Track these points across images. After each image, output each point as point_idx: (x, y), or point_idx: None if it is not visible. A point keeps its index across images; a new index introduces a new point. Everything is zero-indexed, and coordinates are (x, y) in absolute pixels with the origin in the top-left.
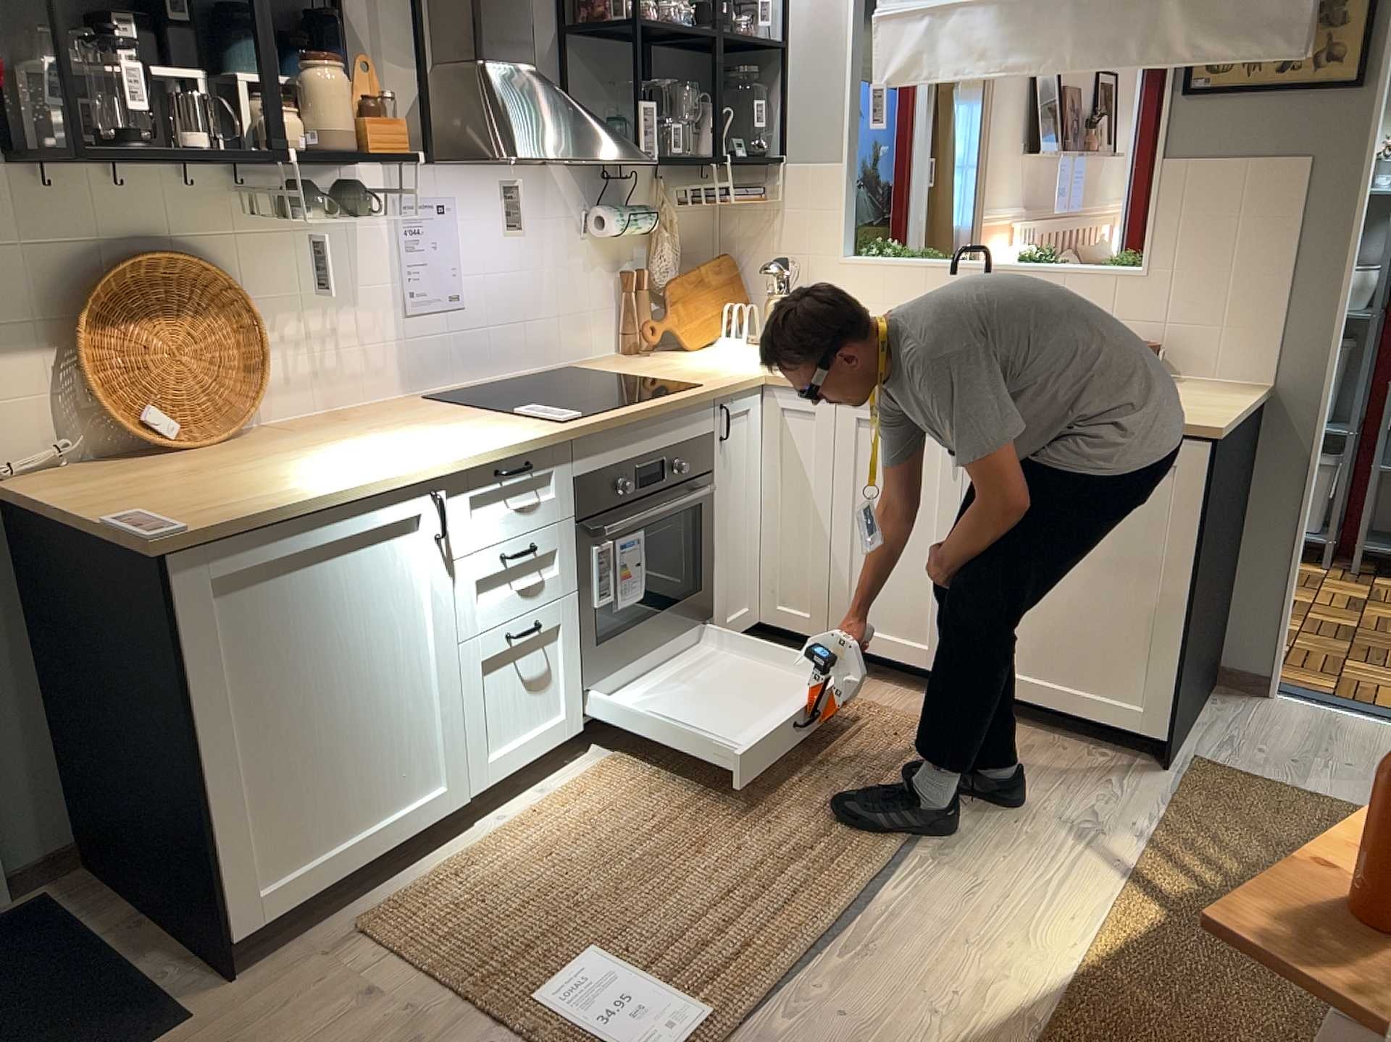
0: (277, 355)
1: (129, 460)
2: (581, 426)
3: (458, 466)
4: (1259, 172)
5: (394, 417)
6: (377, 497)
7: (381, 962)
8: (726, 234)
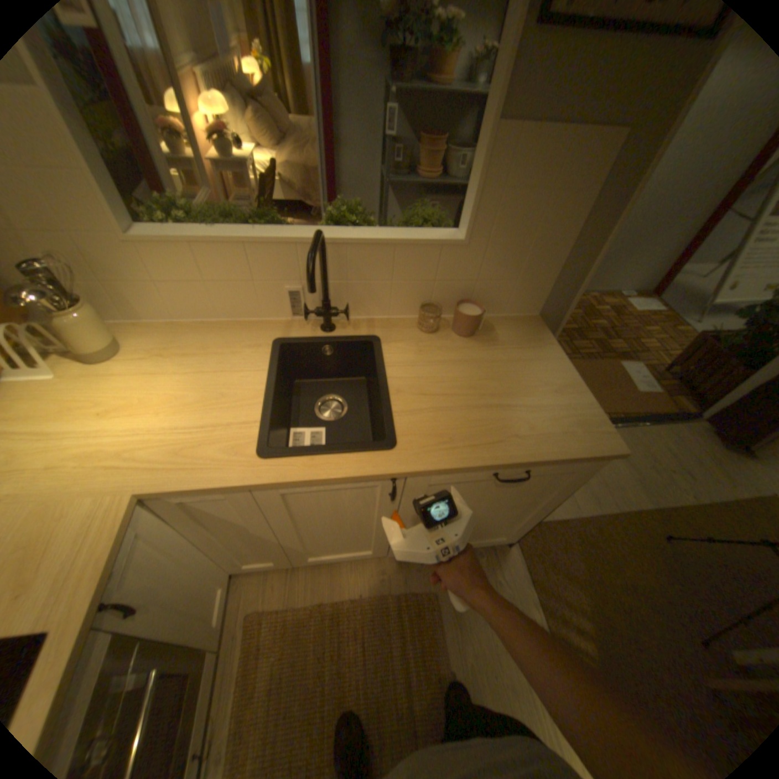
0: None
1: None
2: None
3: None
4: (579, 143)
5: None
6: None
7: None
8: None
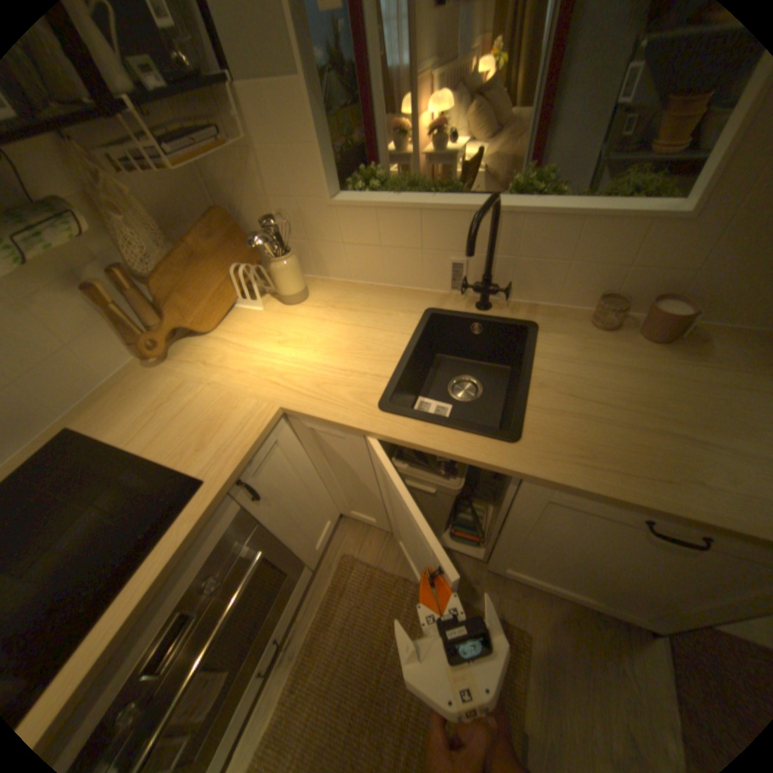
0: None
1: None
2: None
3: None
4: None
5: None
6: None
7: None
8: (207, 175)
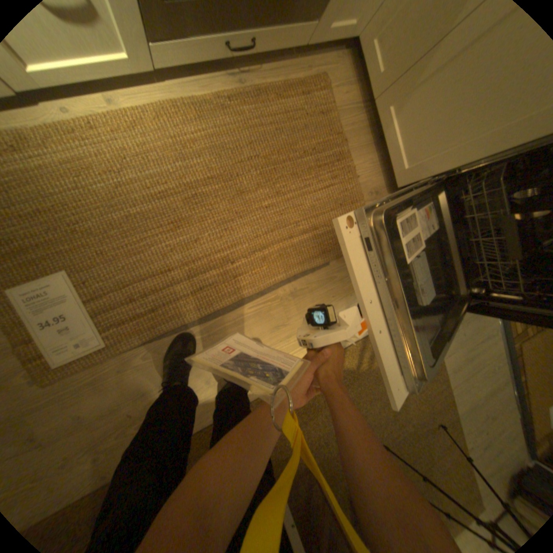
0: None
1: None
2: None
3: None
4: None
5: None
6: None
7: None
8: None
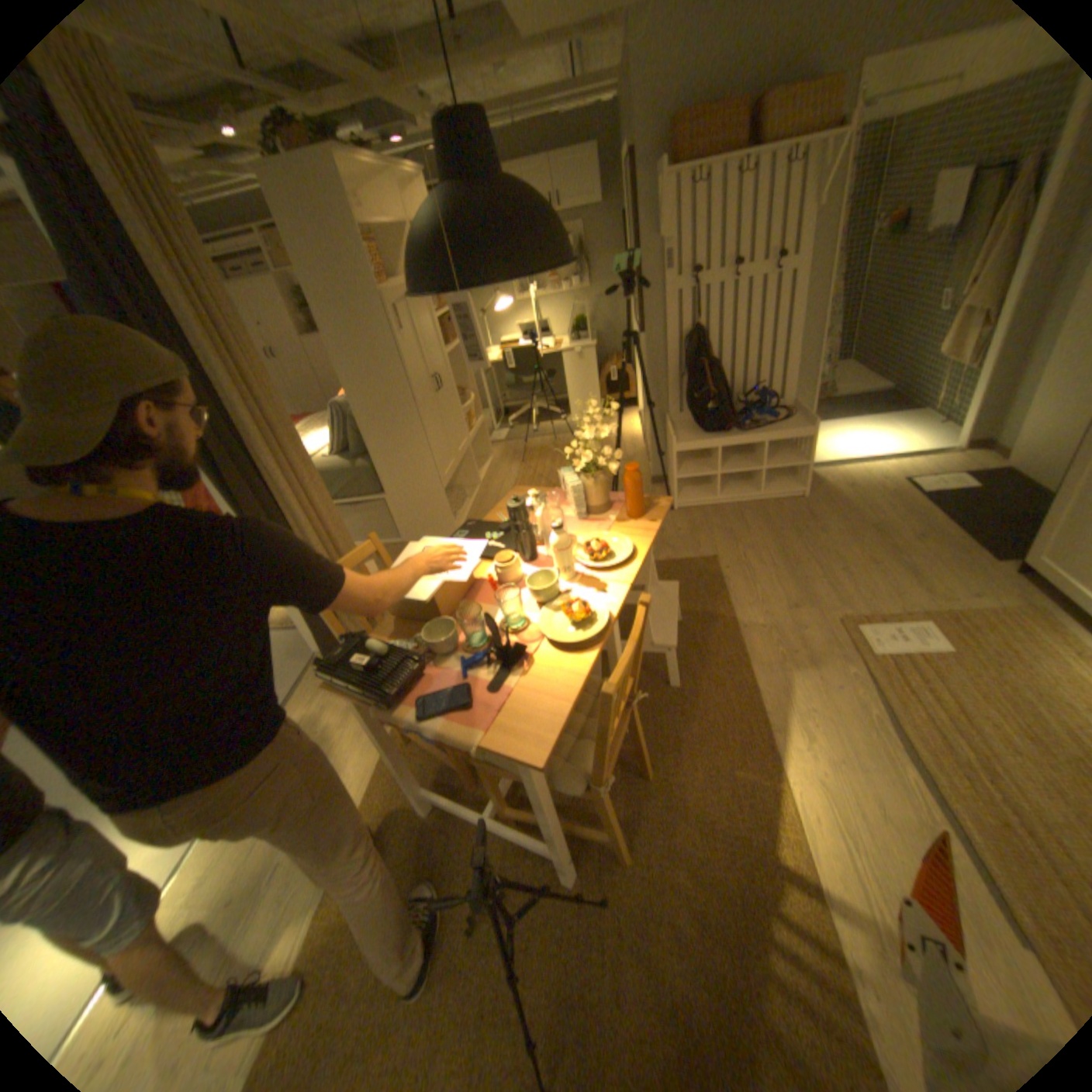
0: None
1: None
2: None
3: None
4: None
5: None
6: None
7: (1000, 605)
8: None
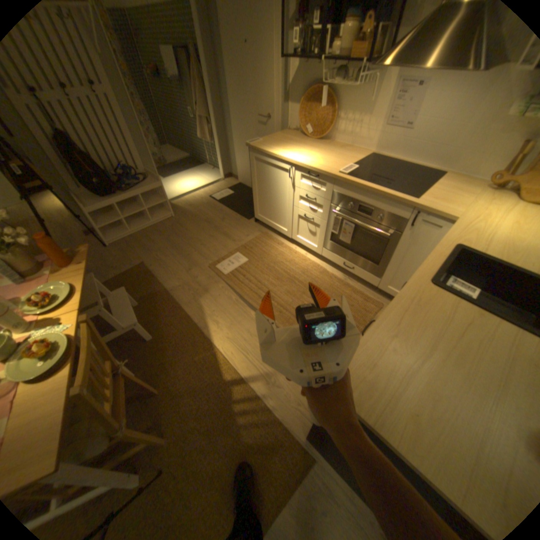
0: (343, 122)
1: (303, 135)
2: (336, 175)
3: (297, 163)
4: None
5: (346, 152)
6: (279, 159)
7: (254, 236)
8: None
